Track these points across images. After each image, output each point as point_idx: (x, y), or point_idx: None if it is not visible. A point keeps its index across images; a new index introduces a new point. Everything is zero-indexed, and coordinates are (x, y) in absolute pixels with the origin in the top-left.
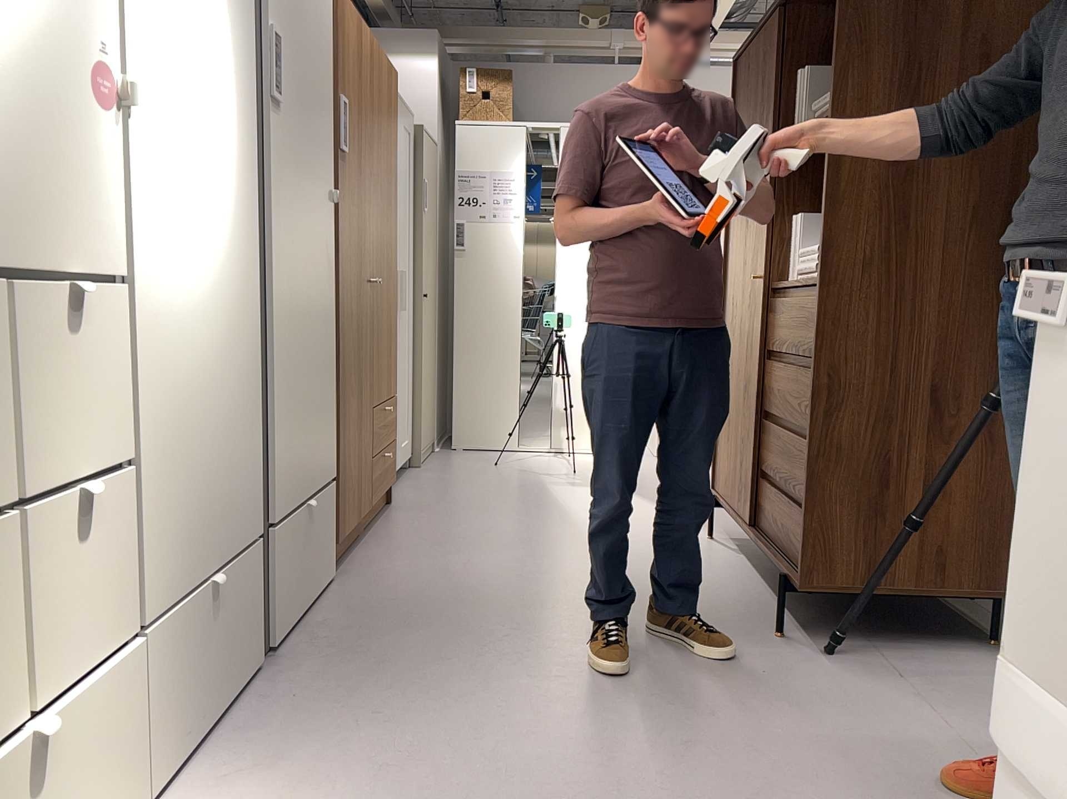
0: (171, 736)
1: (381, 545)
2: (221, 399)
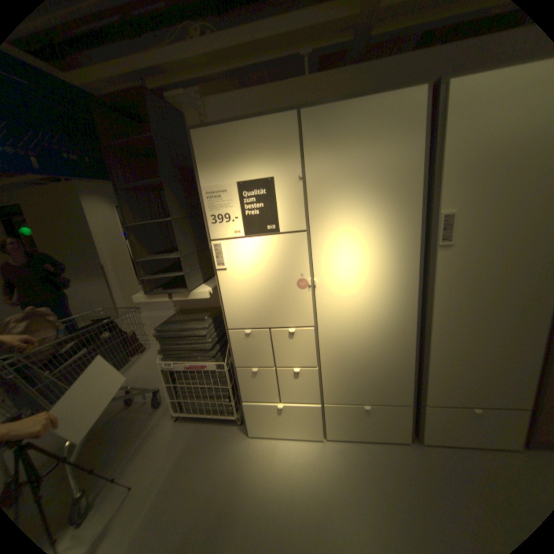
0: (339, 432)
1: None
2: (378, 359)
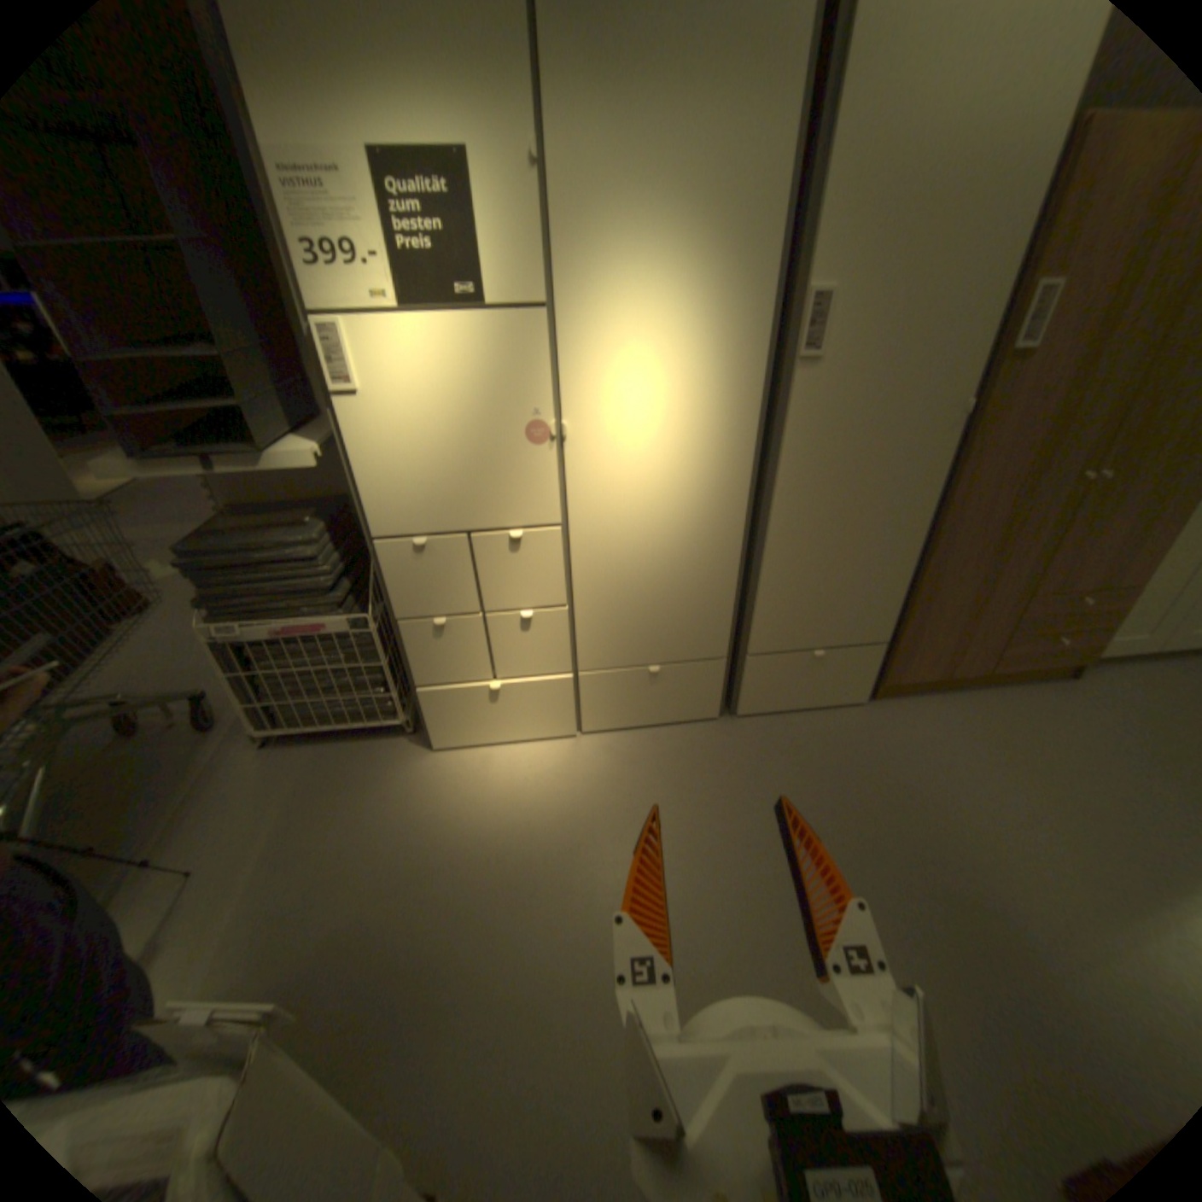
0: (605, 717)
1: (967, 708)
2: (678, 581)
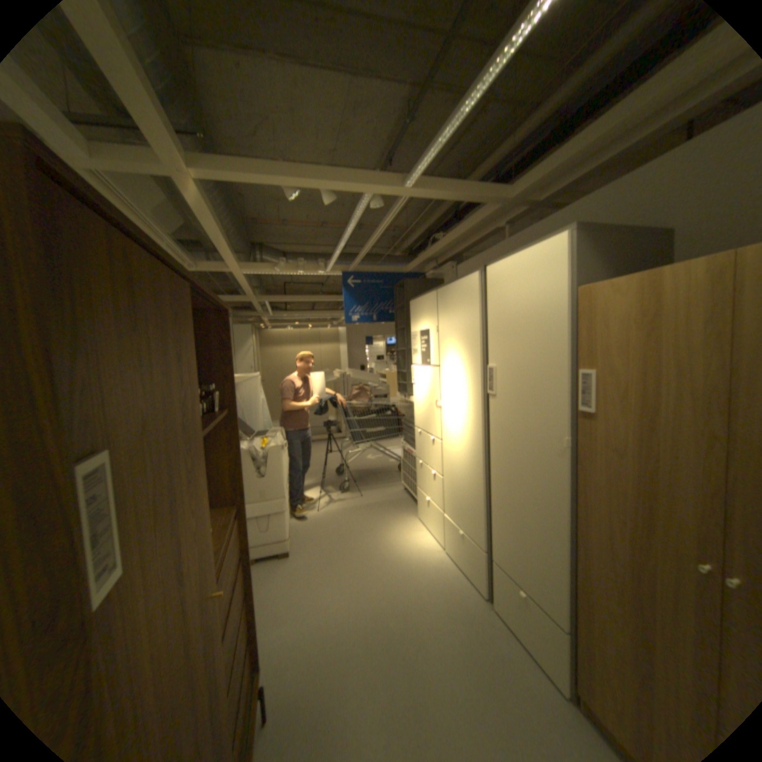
0: (451, 548)
1: None
2: (467, 487)
